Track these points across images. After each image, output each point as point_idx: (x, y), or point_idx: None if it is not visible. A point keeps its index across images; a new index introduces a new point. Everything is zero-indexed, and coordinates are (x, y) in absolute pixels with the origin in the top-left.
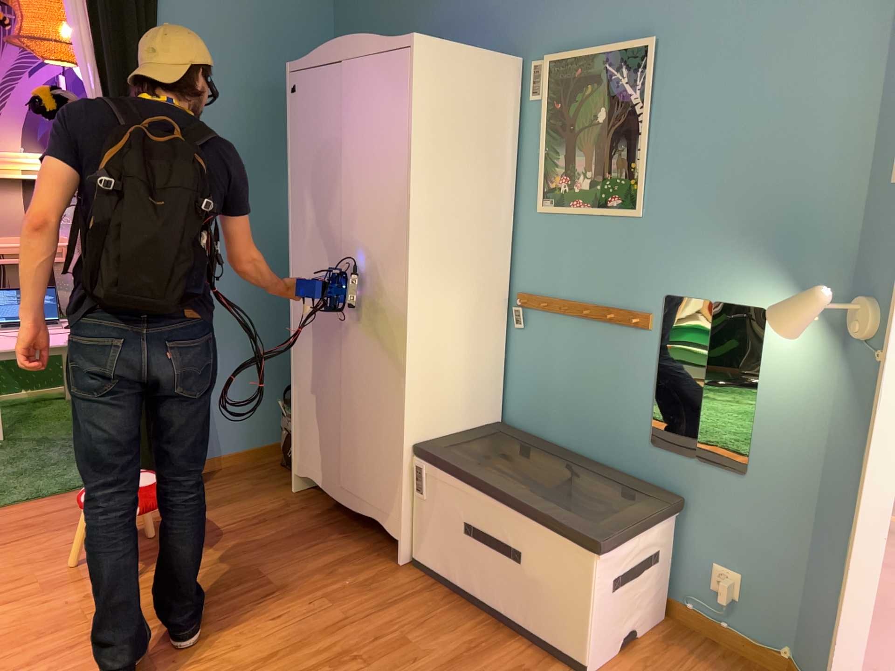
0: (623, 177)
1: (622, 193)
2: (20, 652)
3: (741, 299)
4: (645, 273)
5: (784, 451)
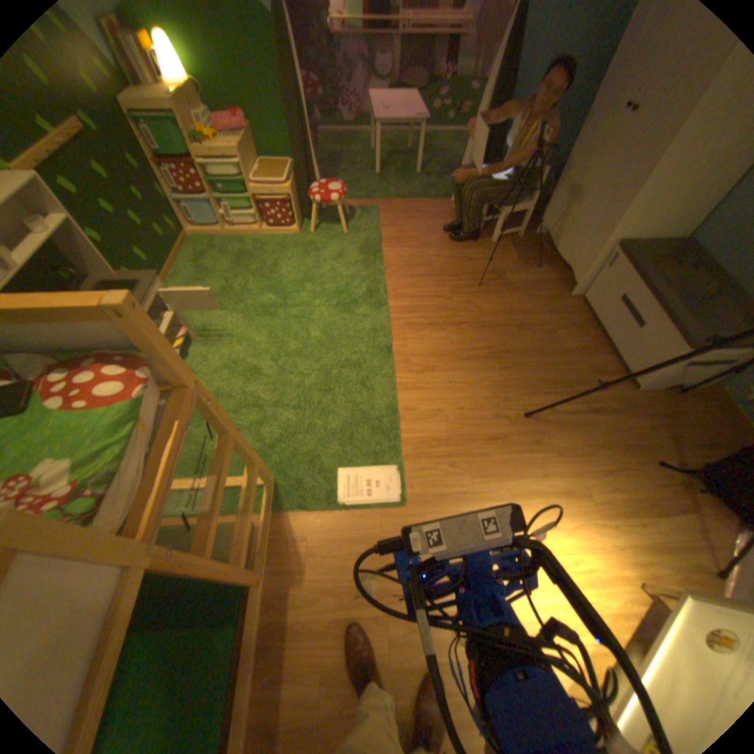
0: None
1: None
2: (408, 272)
3: None
4: None
5: None
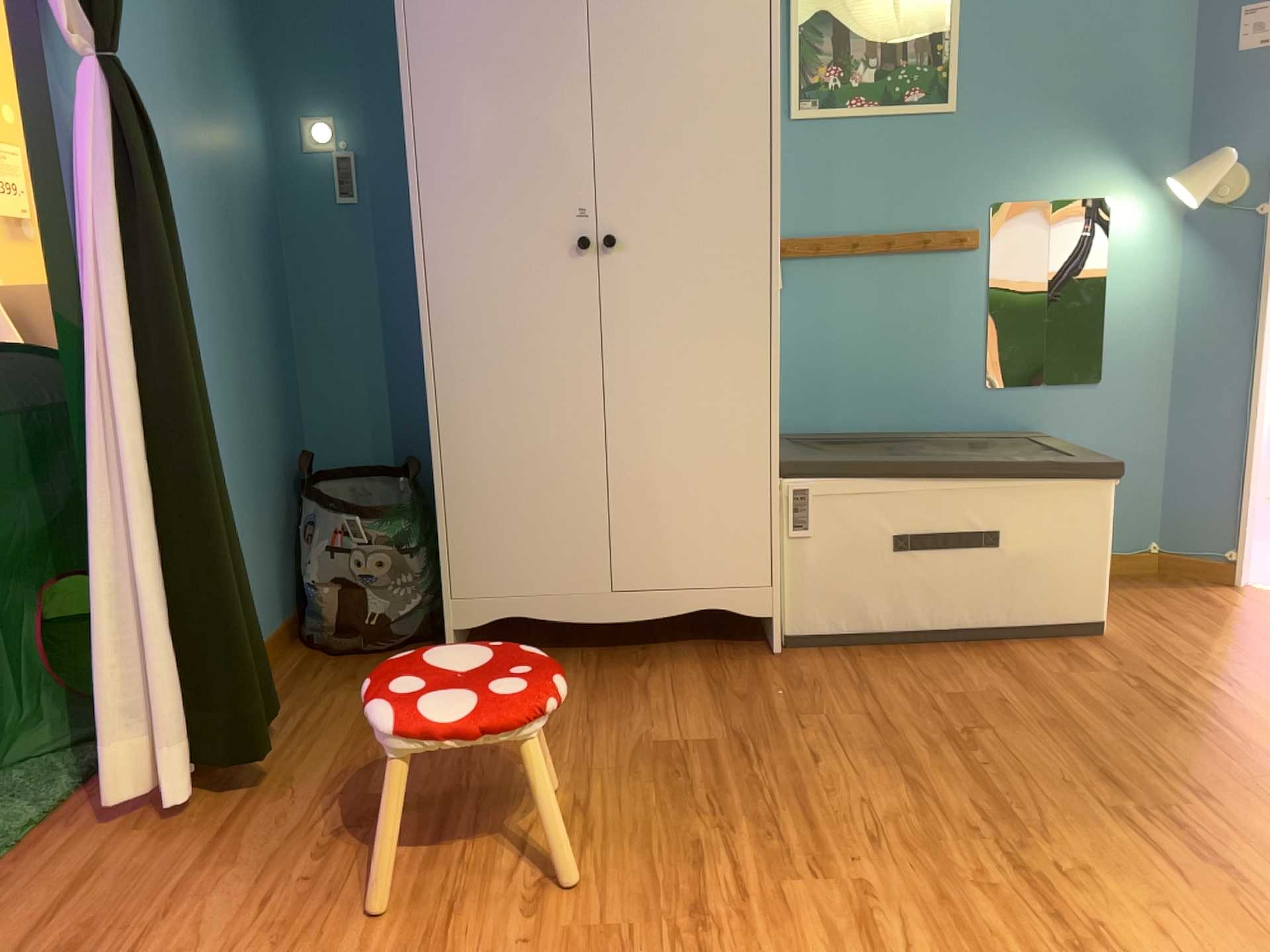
0: (926, 63)
1: (925, 84)
2: None
3: (1081, 193)
4: (963, 182)
5: (1137, 343)
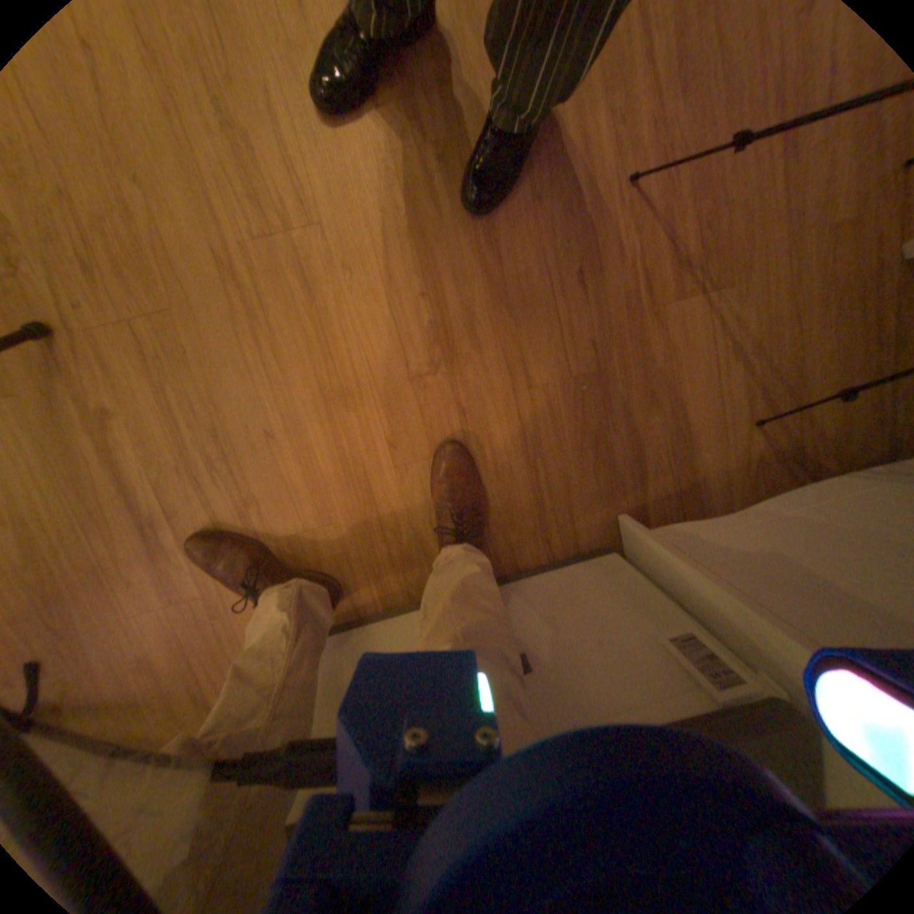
0: None
1: None
2: None
3: None
4: None
5: None
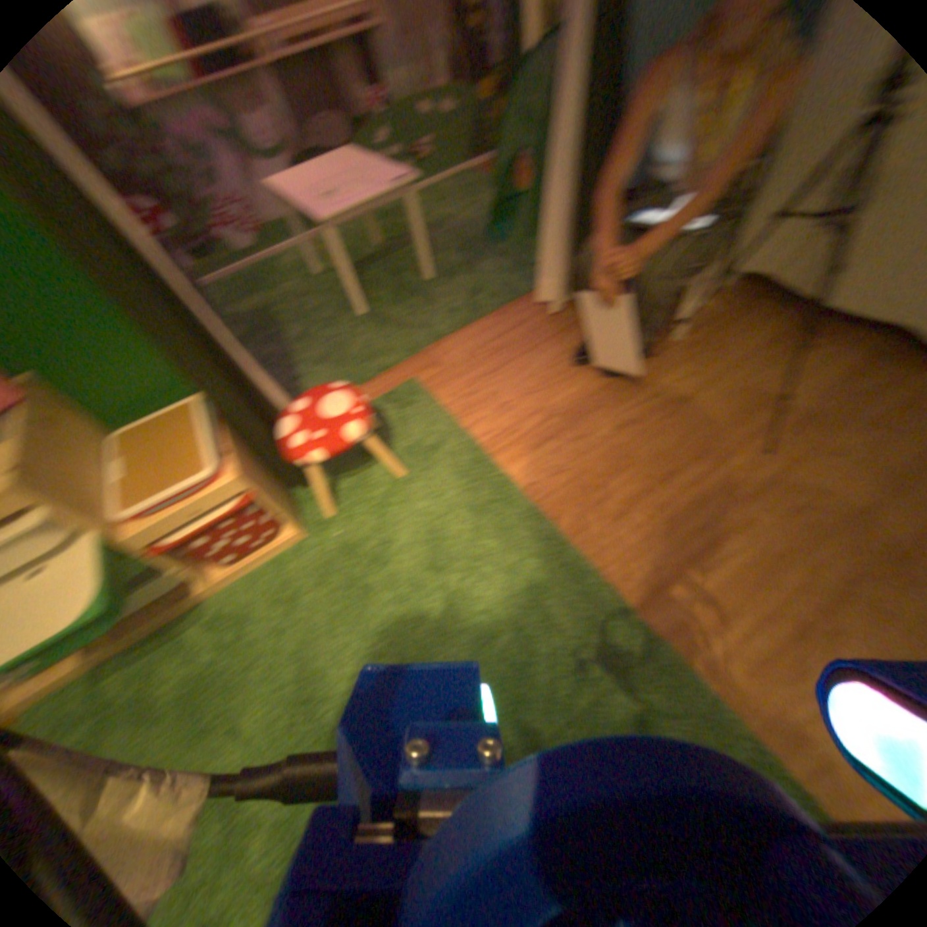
0: None
1: None
2: (601, 497)
3: None
4: None
5: None
